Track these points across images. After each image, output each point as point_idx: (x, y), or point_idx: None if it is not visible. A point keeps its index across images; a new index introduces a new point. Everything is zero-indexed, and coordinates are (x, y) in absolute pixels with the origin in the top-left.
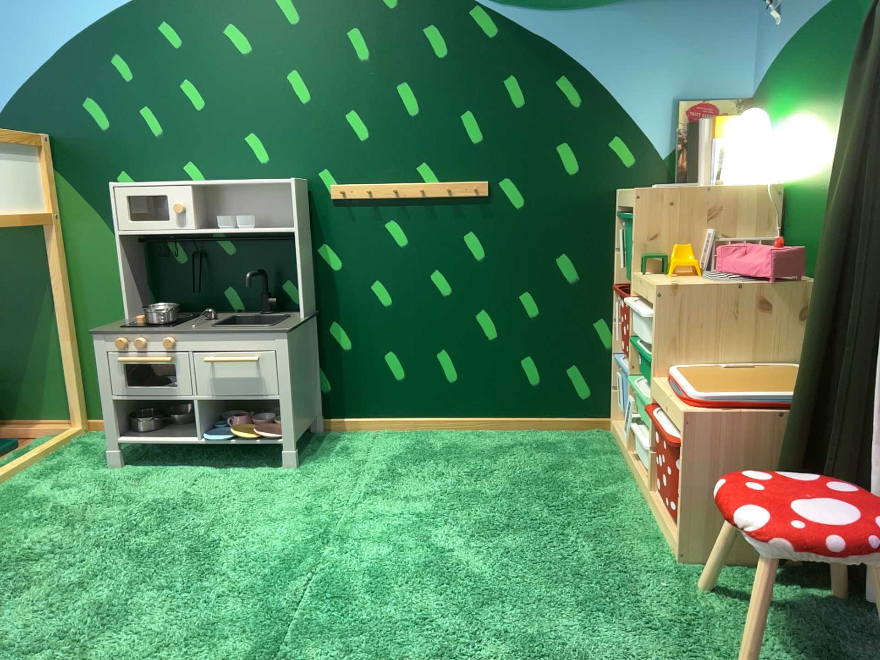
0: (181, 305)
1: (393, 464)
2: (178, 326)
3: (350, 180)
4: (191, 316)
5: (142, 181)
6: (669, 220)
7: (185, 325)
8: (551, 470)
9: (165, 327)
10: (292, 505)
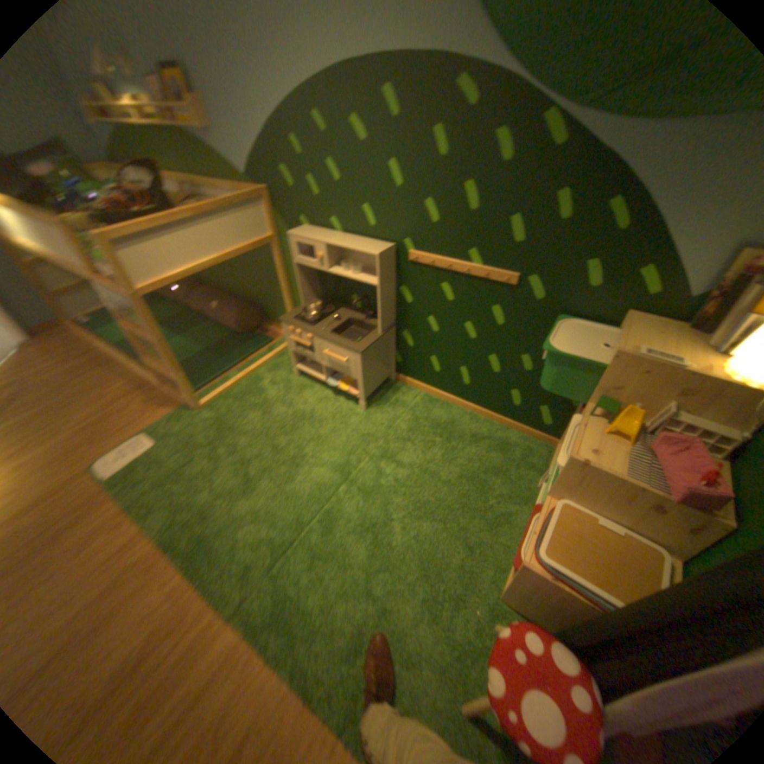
0: (333, 297)
1: (411, 425)
2: (320, 323)
3: (423, 251)
4: (334, 308)
5: (312, 224)
6: (639, 384)
7: (325, 320)
8: (490, 472)
9: (311, 326)
10: (348, 440)
